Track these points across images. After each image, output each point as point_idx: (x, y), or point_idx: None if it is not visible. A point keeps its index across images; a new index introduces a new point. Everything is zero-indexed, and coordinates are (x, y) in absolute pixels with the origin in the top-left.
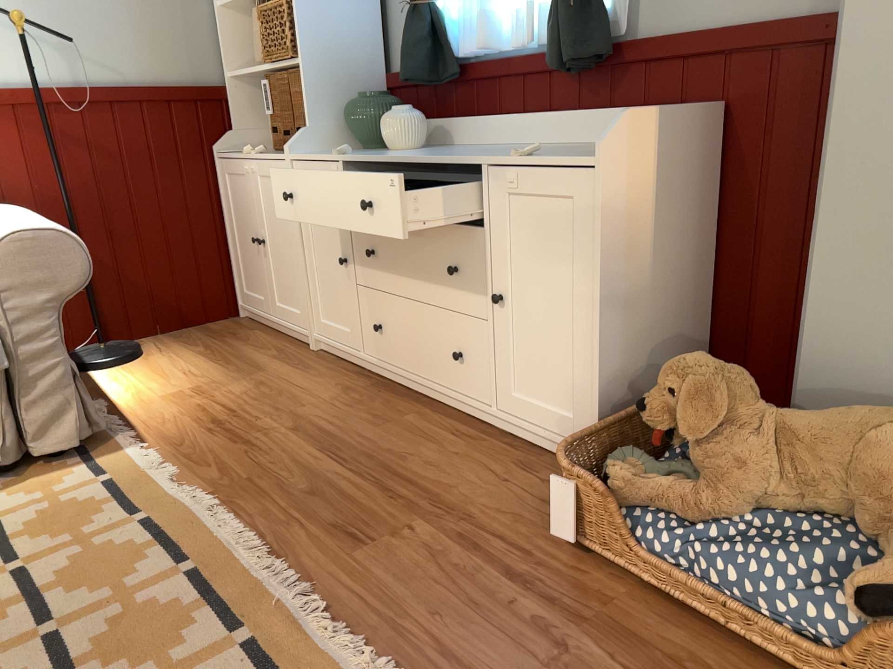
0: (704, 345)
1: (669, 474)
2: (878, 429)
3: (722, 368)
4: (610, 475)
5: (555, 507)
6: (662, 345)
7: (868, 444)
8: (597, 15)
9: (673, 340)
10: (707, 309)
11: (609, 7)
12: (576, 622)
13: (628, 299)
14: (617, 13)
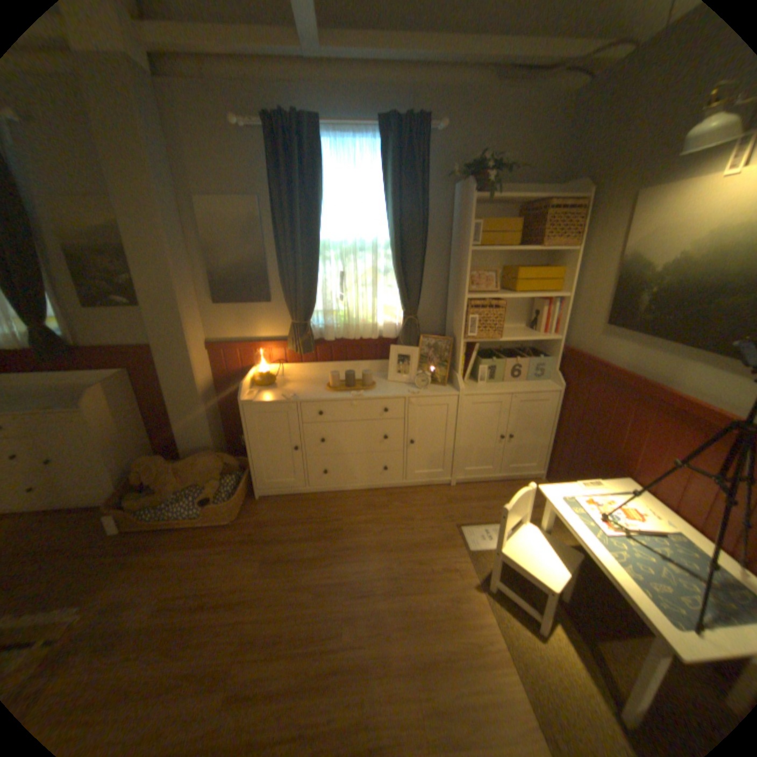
0: (148, 444)
1: (145, 497)
2: (196, 462)
3: (151, 460)
4: (124, 507)
5: (105, 527)
6: (131, 453)
7: (195, 467)
8: (57, 341)
9: (135, 449)
10: (145, 433)
11: (62, 335)
12: (126, 556)
13: (111, 446)
14: (67, 338)
